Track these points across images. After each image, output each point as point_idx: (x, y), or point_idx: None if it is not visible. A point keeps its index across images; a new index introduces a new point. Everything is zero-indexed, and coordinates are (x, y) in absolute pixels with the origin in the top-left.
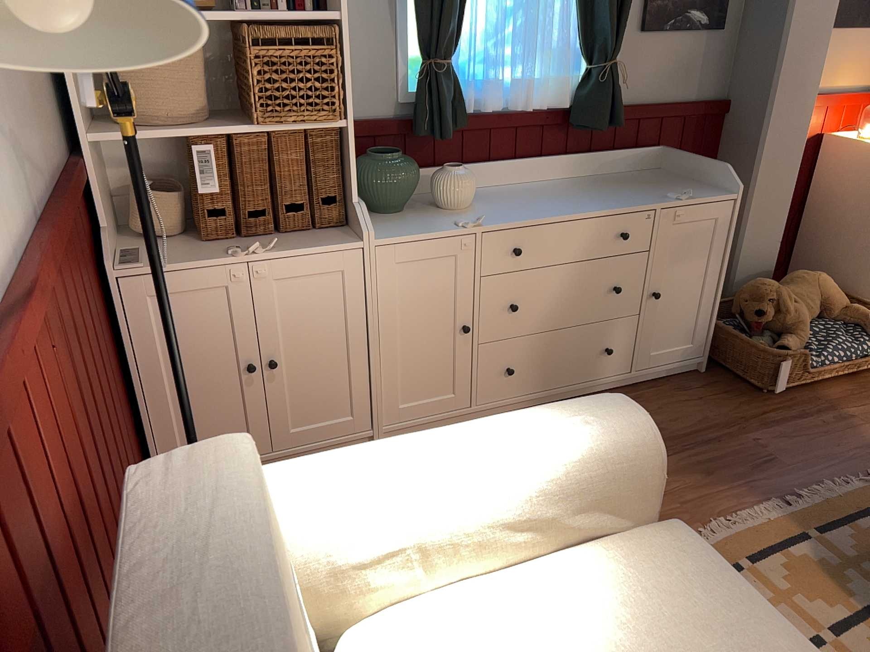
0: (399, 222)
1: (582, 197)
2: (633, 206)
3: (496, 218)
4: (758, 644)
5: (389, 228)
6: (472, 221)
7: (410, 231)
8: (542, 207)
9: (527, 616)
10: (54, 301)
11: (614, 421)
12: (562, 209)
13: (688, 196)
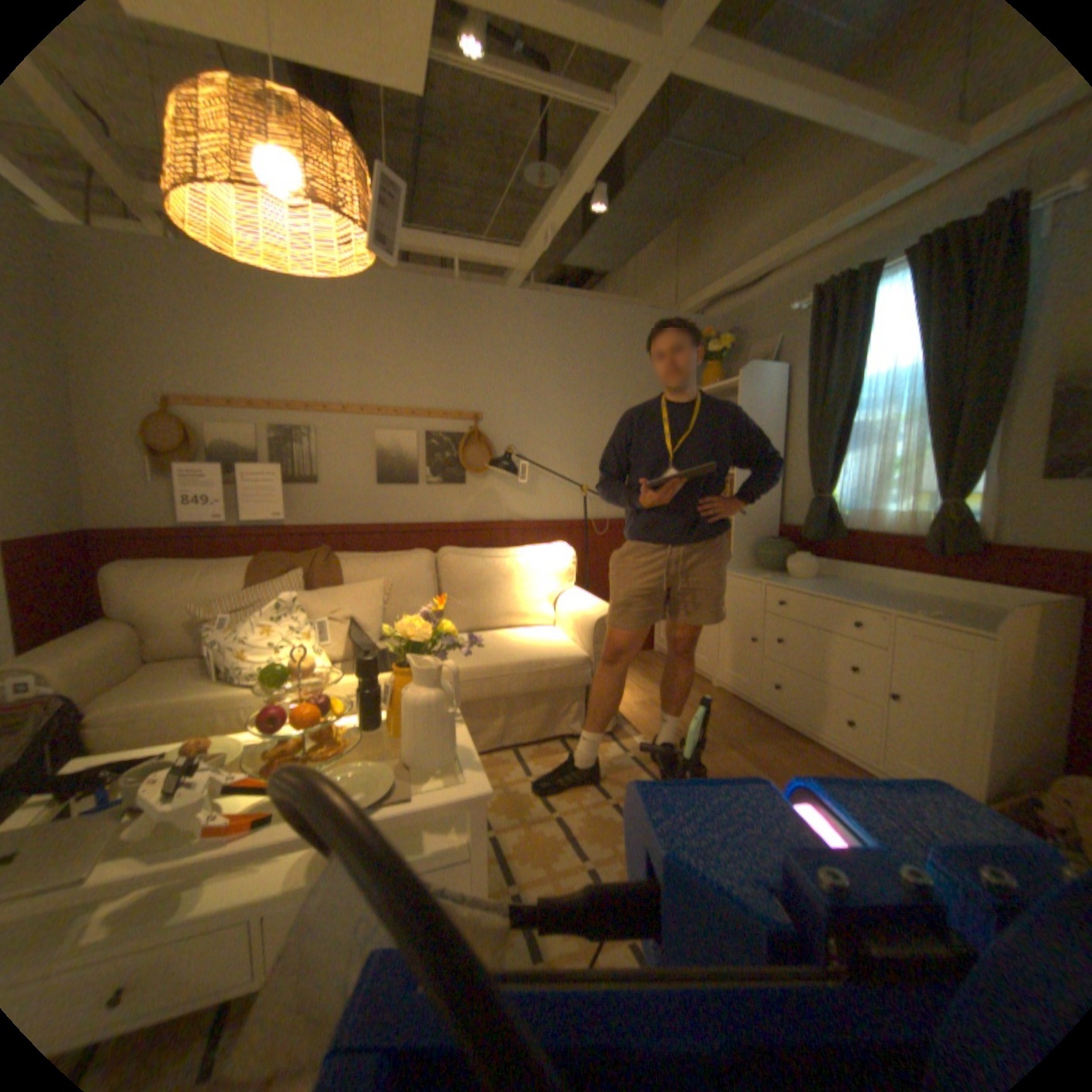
0: (756, 572)
1: (876, 596)
2: (876, 605)
3: (786, 582)
4: (527, 653)
5: (743, 571)
6: (771, 579)
7: (742, 573)
8: (828, 589)
9: (543, 633)
10: (589, 537)
11: (602, 610)
12: (830, 592)
13: (945, 619)
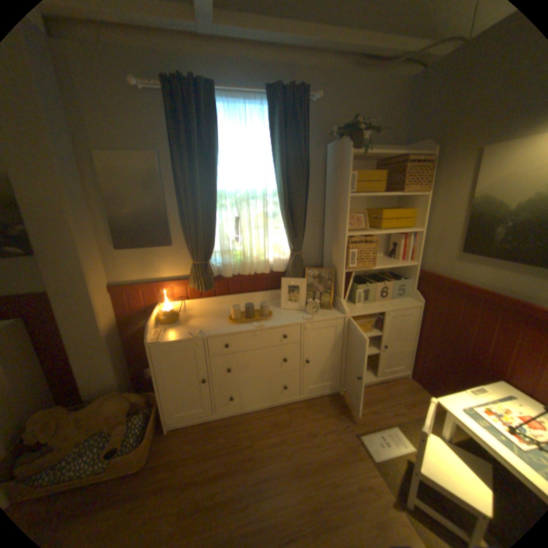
0: None
1: None
2: None
3: None
4: None
5: None
6: None
7: None
8: None
9: None
10: None
11: None
12: None
13: None
